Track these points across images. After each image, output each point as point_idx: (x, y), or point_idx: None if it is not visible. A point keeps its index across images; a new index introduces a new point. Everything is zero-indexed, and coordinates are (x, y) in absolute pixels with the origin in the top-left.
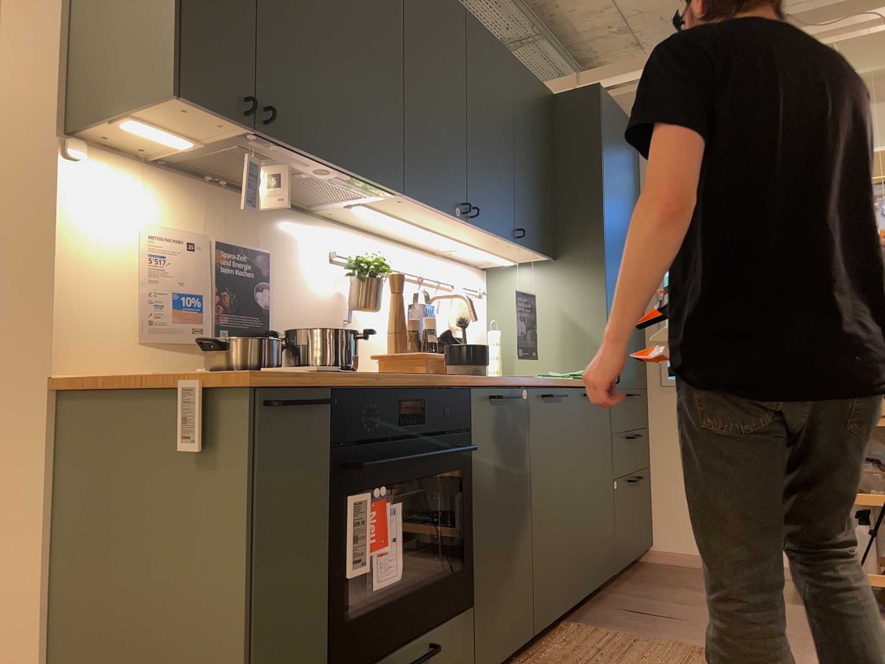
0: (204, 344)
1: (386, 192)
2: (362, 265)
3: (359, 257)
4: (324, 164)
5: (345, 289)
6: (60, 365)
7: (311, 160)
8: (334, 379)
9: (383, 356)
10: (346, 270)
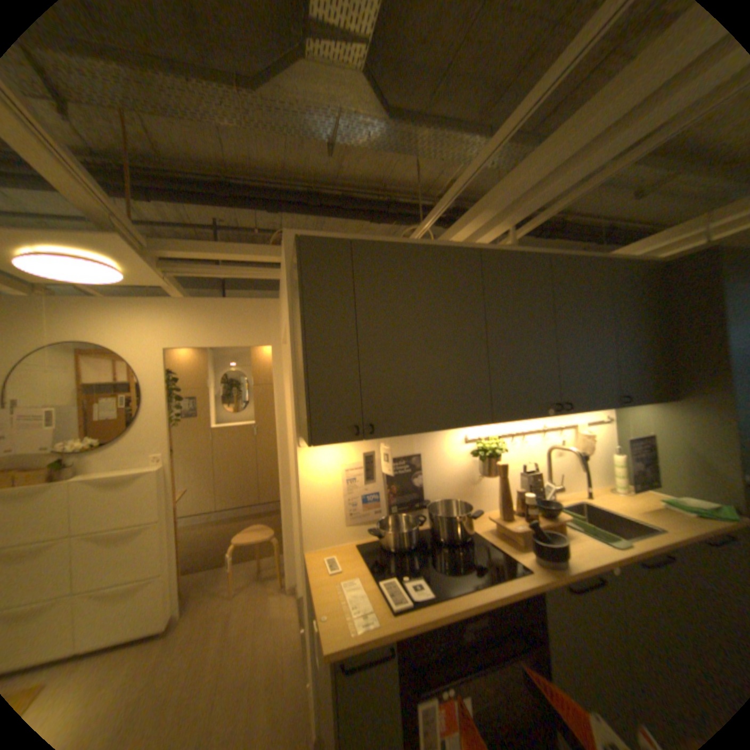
0: (378, 524)
1: (481, 422)
2: (481, 453)
3: (482, 442)
4: (422, 432)
5: (477, 459)
6: (307, 547)
7: (412, 433)
8: (396, 636)
9: (495, 522)
10: (473, 453)
